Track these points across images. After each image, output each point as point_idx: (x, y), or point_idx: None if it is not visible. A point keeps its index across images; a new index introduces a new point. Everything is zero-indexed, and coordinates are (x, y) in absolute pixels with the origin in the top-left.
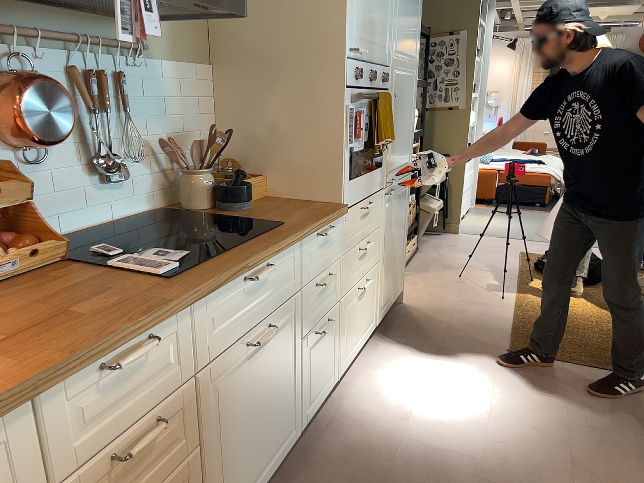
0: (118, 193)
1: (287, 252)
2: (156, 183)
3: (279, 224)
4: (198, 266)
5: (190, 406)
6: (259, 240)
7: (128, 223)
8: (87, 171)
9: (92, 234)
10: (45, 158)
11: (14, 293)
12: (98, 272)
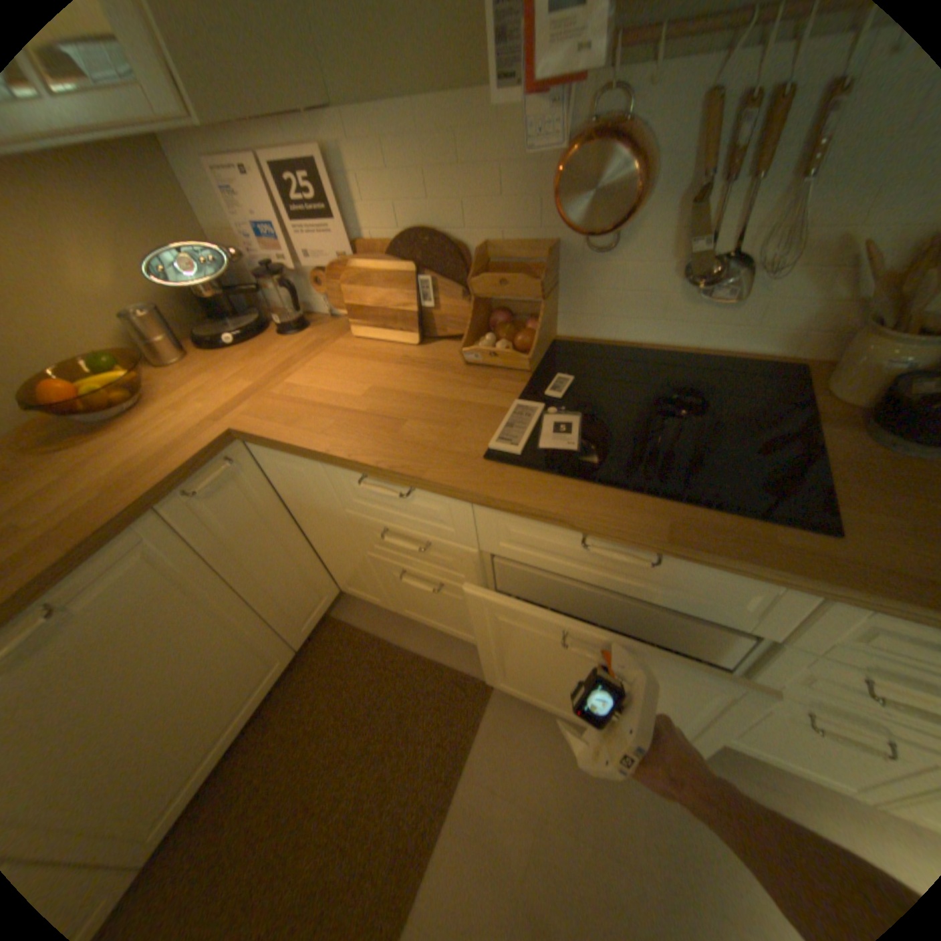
0: (728, 314)
1: (757, 577)
2: (828, 318)
3: (839, 530)
4: (539, 471)
5: (477, 565)
6: (692, 517)
7: (710, 361)
8: (687, 269)
9: (656, 353)
10: (622, 242)
11: (450, 381)
12: (505, 403)
